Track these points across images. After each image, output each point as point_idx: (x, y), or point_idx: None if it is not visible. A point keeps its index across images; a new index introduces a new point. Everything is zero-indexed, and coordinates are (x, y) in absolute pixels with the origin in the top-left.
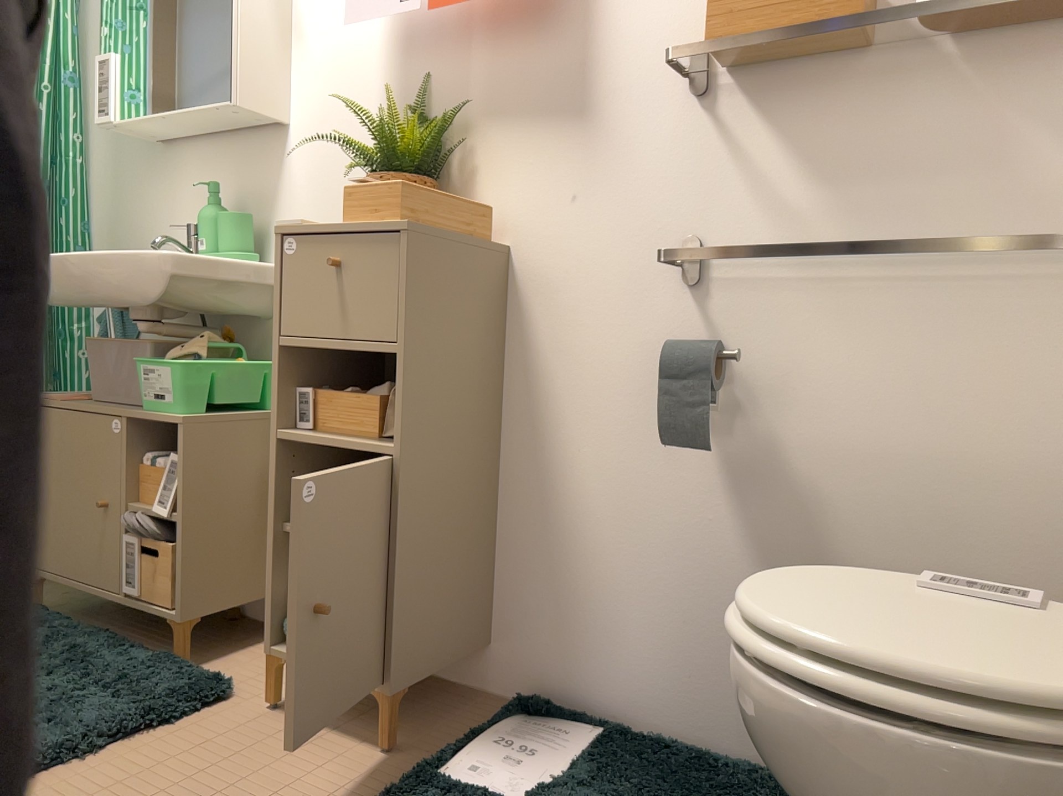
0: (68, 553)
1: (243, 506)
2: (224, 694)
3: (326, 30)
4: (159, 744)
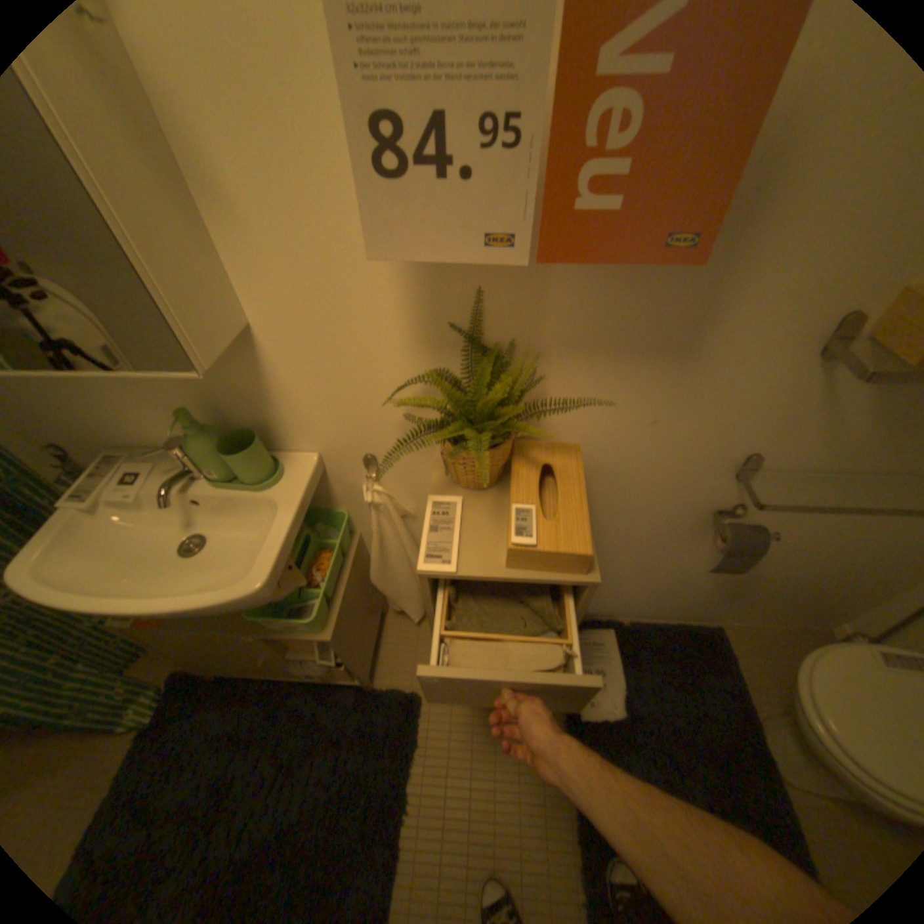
0: (233, 672)
1: (362, 613)
2: (421, 707)
3: (265, 186)
4: (428, 771)
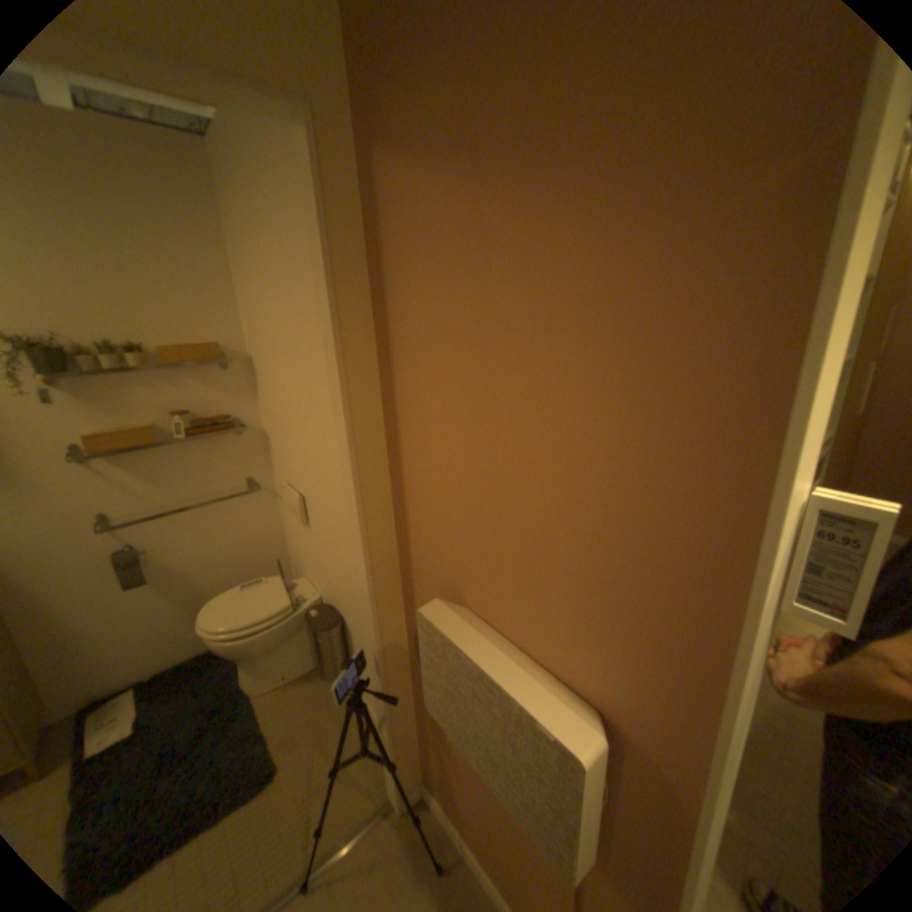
0: None
1: None
2: None
3: None
4: None
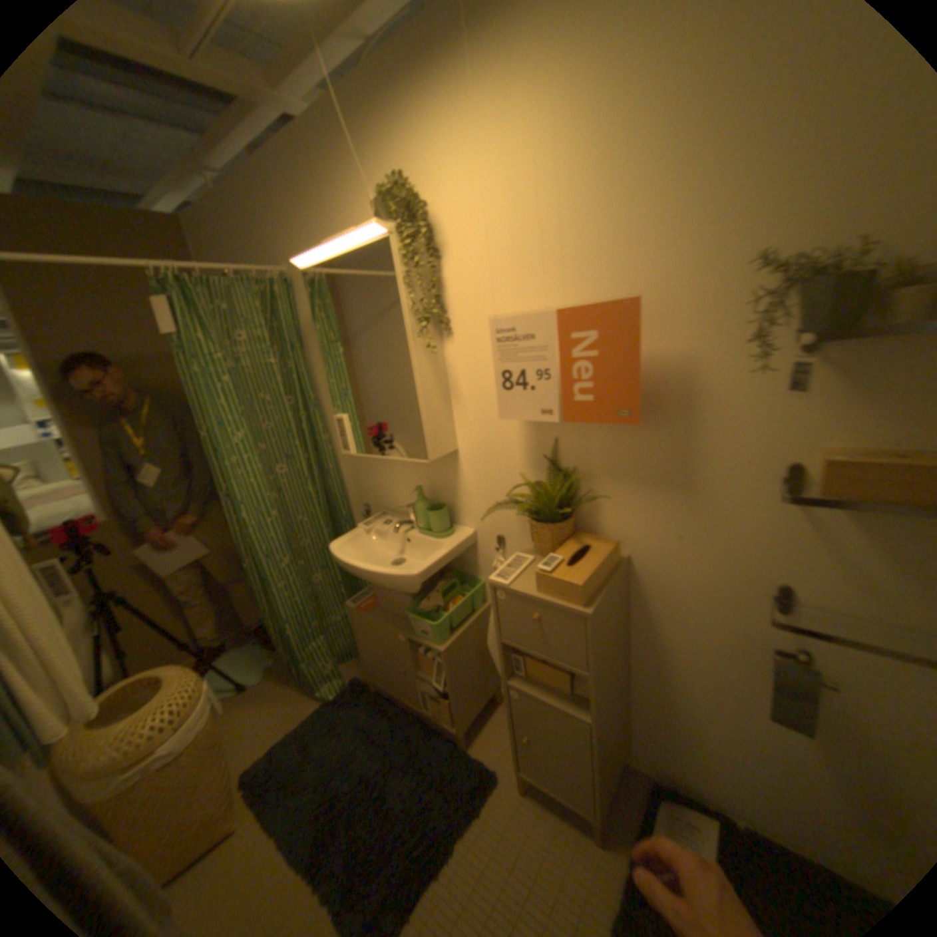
0: (386, 682)
1: (474, 668)
2: (495, 786)
3: (474, 396)
4: (479, 841)
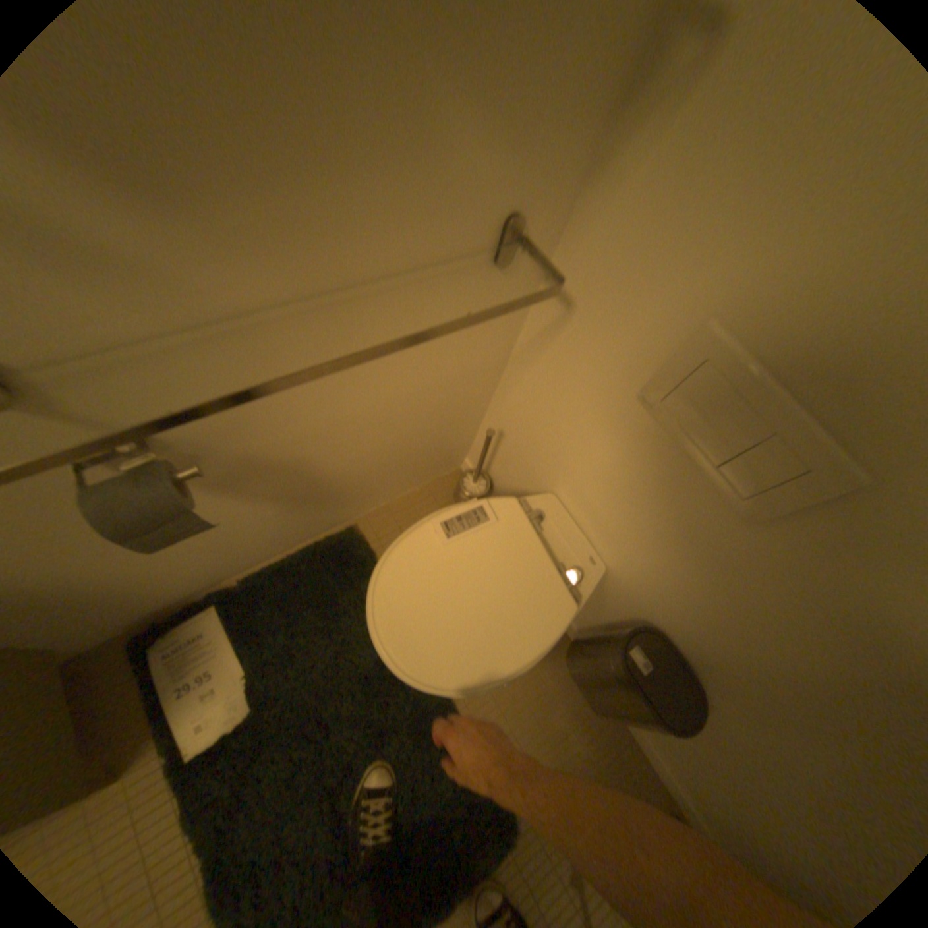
0: None
1: None
2: None
3: None
4: None
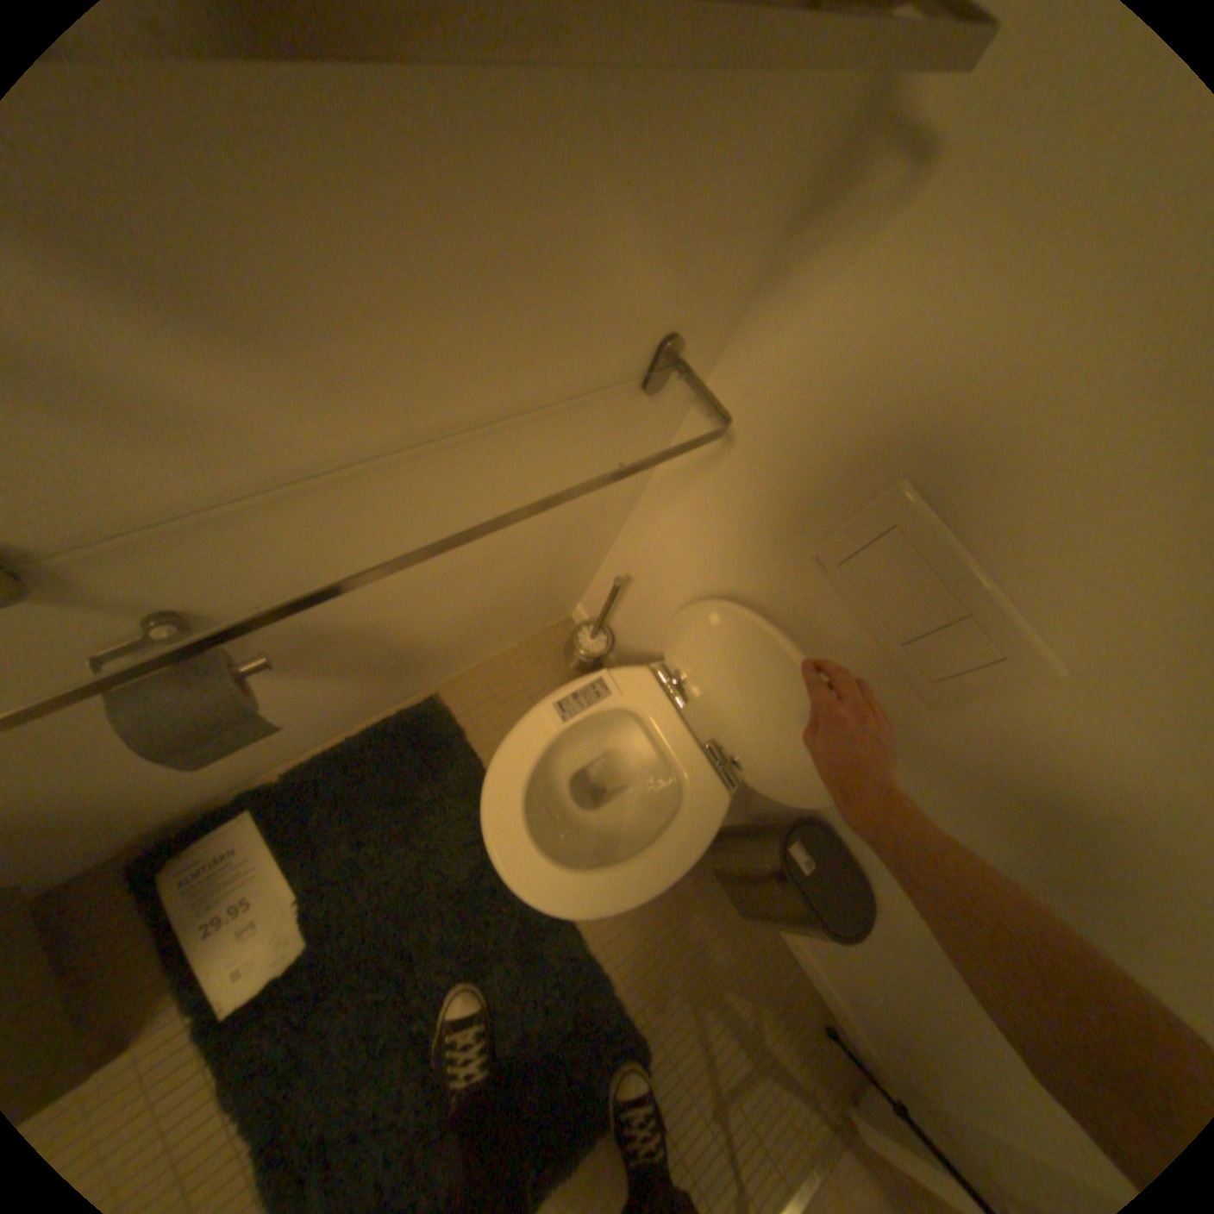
0: None
1: None
2: None
3: None
4: None
